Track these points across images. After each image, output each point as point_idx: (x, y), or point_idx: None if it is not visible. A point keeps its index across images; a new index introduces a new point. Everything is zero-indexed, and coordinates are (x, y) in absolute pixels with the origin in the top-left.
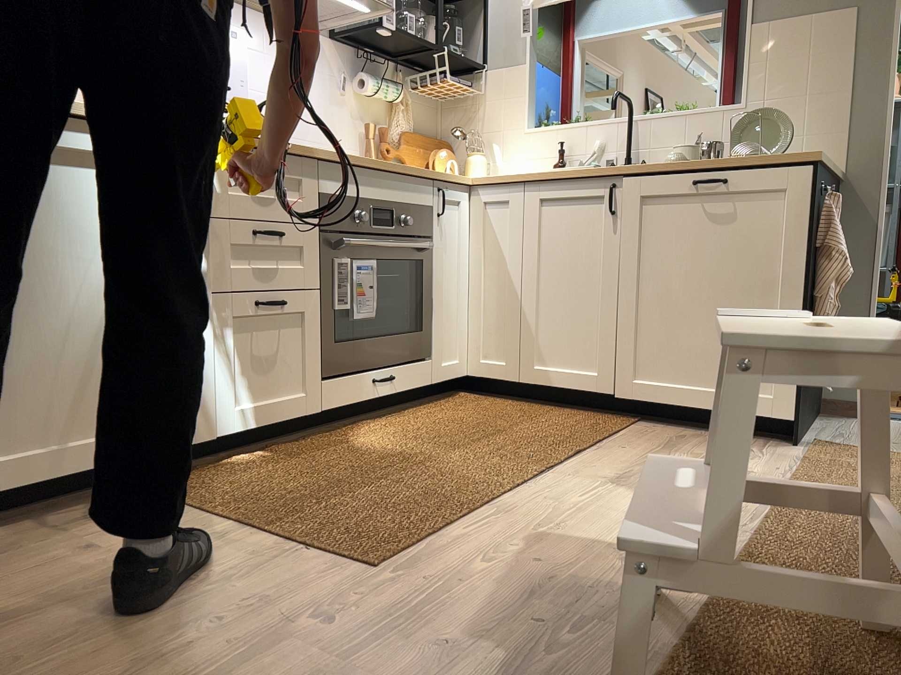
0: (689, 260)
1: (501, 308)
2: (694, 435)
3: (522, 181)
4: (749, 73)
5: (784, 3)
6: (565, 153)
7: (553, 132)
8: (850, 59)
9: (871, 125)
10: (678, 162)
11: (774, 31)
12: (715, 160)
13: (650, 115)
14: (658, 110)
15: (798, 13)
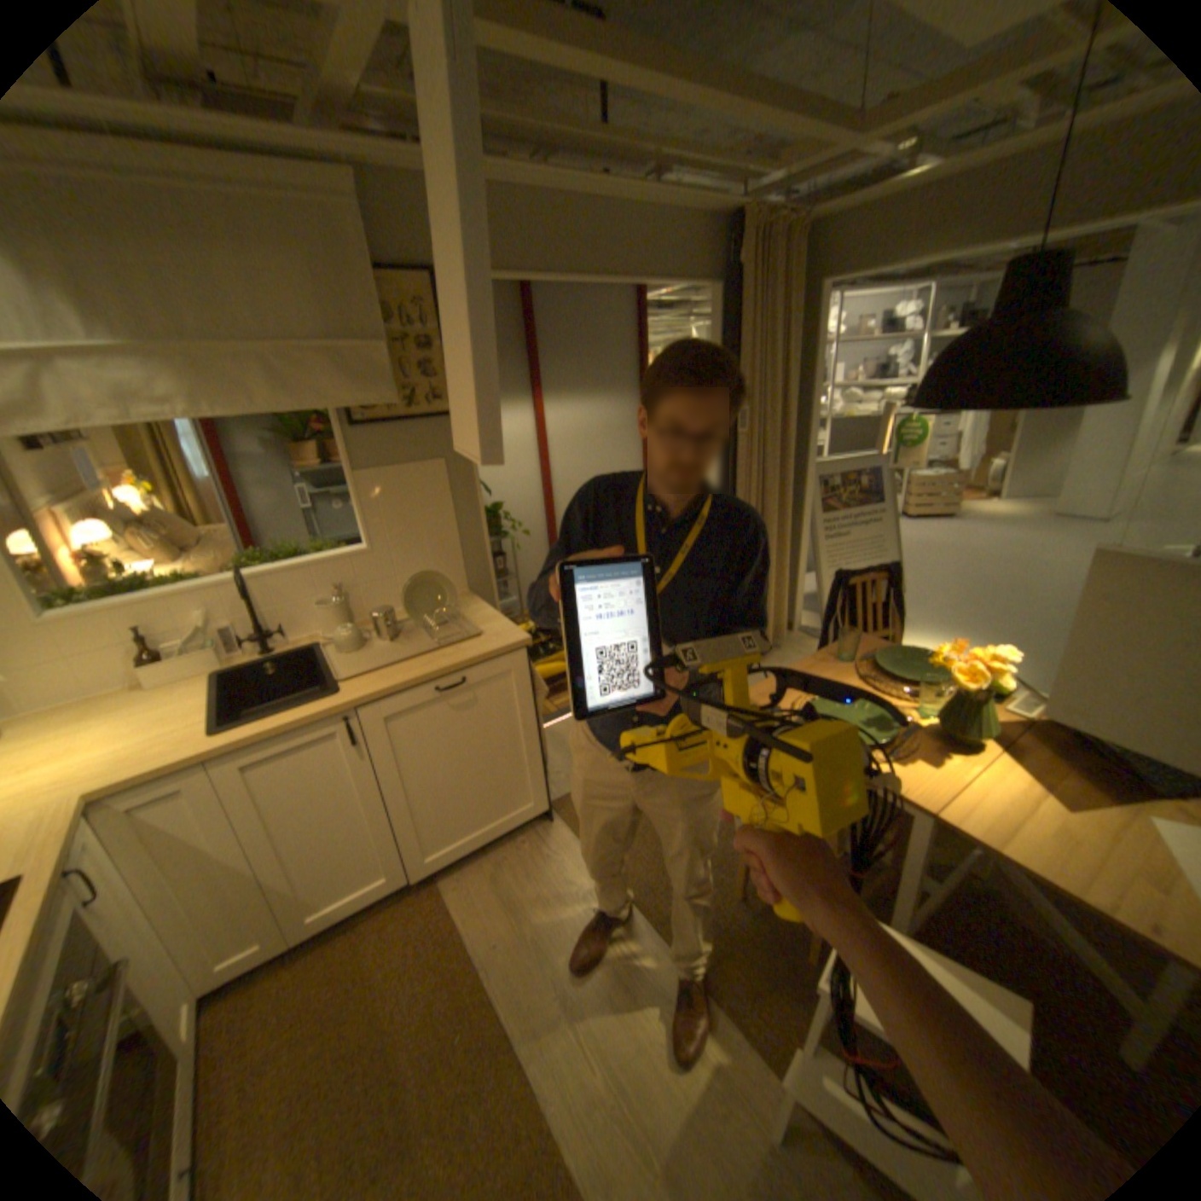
0: (445, 752)
1: (217, 907)
2: (498, 876)
3: (194, 765)
4: (366, 518)
5: (380, 450)
6: (135, 637)
7: (96, 615)
8: (451, 502)
9: (478, 553)
10: (412, 677)
11: (378, 477)
12: (450, 668)
13: (239, 557)
14: (253, 553)
15: (397, 461)
